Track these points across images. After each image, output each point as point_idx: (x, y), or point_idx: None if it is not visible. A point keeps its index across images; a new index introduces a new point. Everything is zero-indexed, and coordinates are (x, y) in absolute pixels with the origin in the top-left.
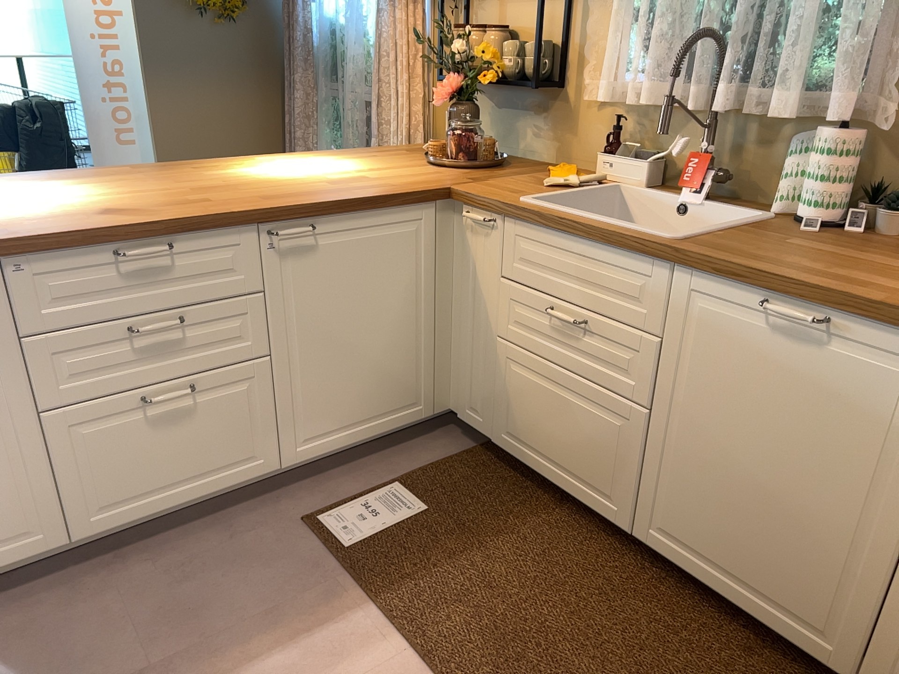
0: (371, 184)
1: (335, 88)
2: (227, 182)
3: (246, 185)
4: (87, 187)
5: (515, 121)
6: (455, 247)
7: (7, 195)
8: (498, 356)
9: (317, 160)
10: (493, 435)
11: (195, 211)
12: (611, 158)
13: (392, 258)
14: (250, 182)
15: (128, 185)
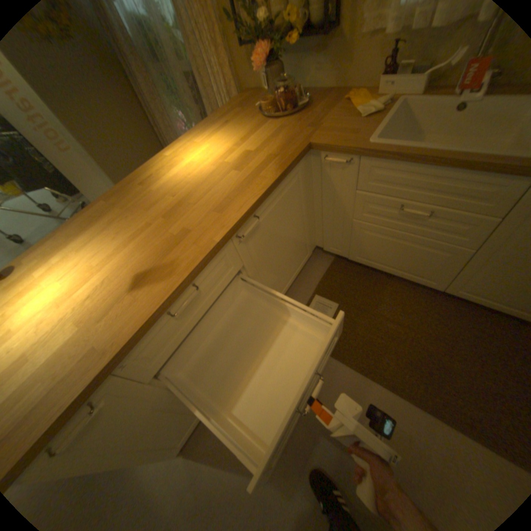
0: (262, 160)
1: (157, 67)
2: (174, 195)
3: (190, 196)
4: (95, 244)
5: (300, 61)
6: (313, 175)
7: (52, 280)
8: (353, 227)
9: (199, 141)
10: (349, 257)
11: (191, 252)
12: (394, 76)
13: (290, 202)
14: (187, 189)
15: (118, 229)
